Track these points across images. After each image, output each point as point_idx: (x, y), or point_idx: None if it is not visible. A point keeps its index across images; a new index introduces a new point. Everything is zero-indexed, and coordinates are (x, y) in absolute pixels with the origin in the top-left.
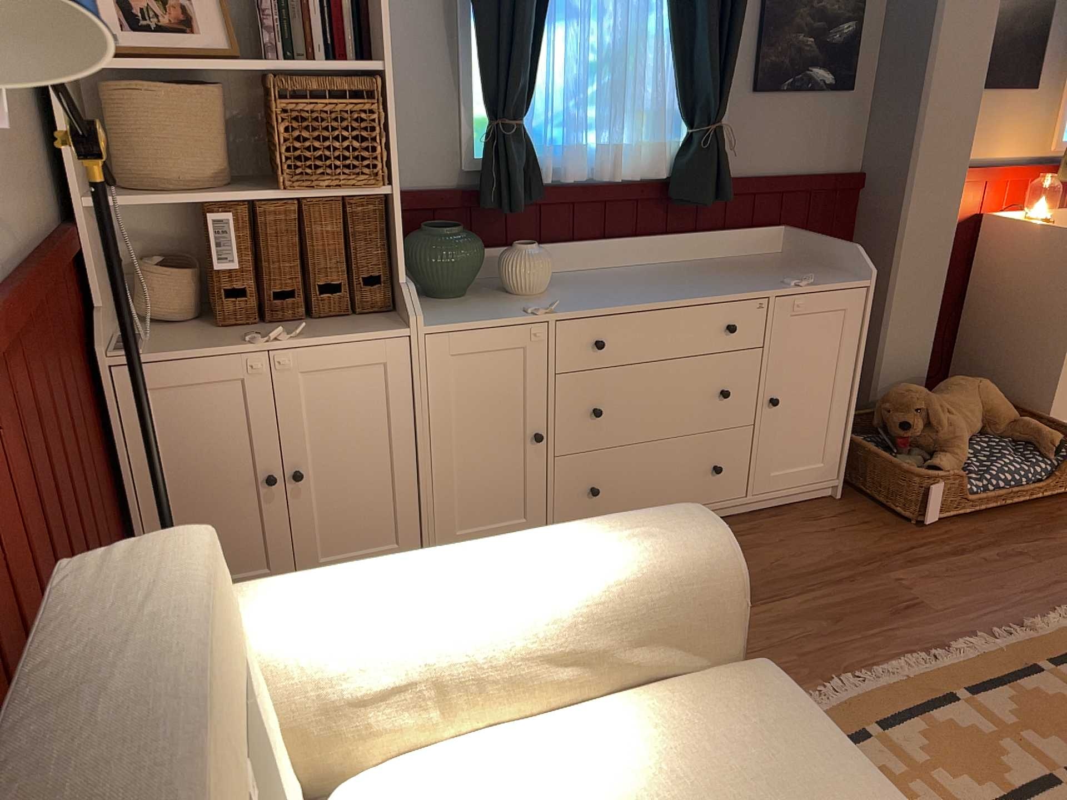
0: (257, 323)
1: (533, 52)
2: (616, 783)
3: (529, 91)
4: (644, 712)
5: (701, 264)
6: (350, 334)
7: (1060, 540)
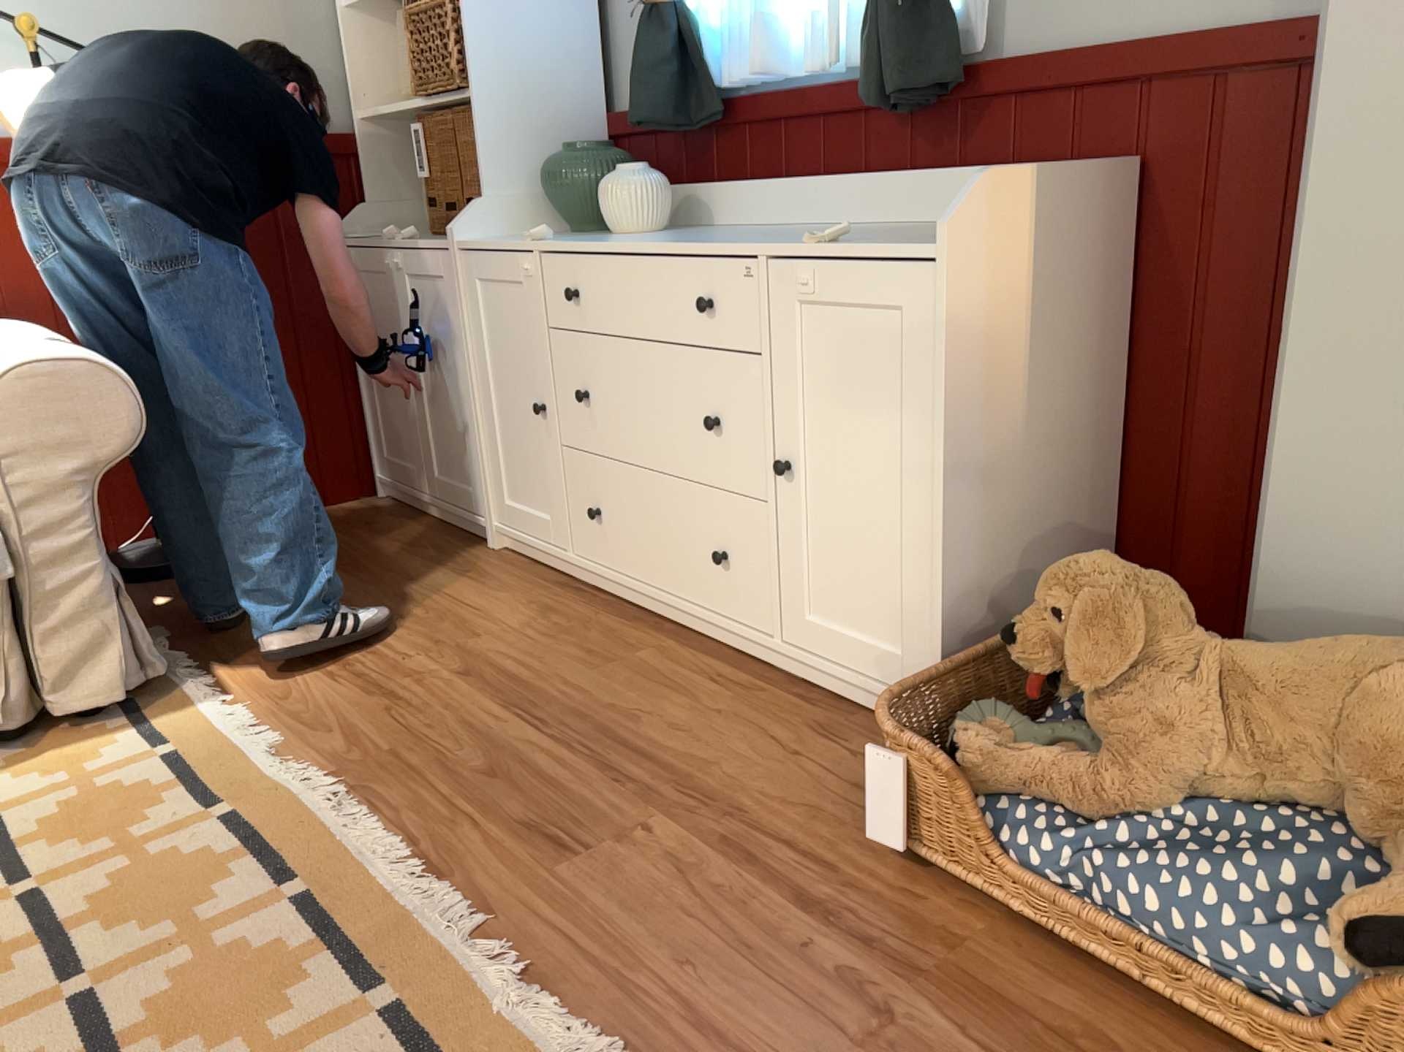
0: (445, 235)
1: None
2: None
3: None
4: None
5: (916, 227)
6: (433, 244)
7: None
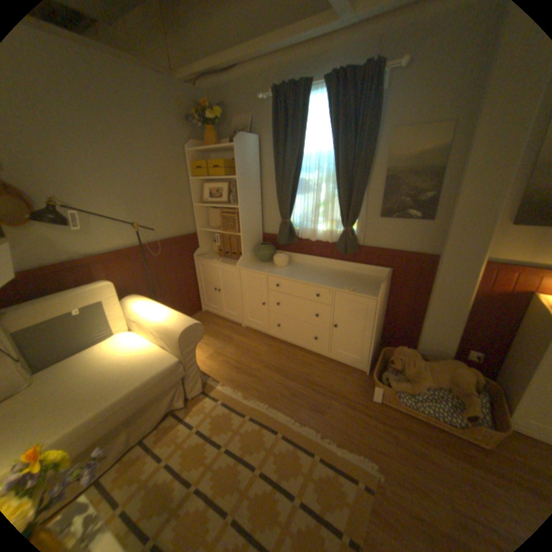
0: (224, 257)
1: (291, 202)
2: (132, 353)
3: (290, 212)
4: (153, 350)
5: (347, 273)
6: (229, 264)
7: (428, 452)
